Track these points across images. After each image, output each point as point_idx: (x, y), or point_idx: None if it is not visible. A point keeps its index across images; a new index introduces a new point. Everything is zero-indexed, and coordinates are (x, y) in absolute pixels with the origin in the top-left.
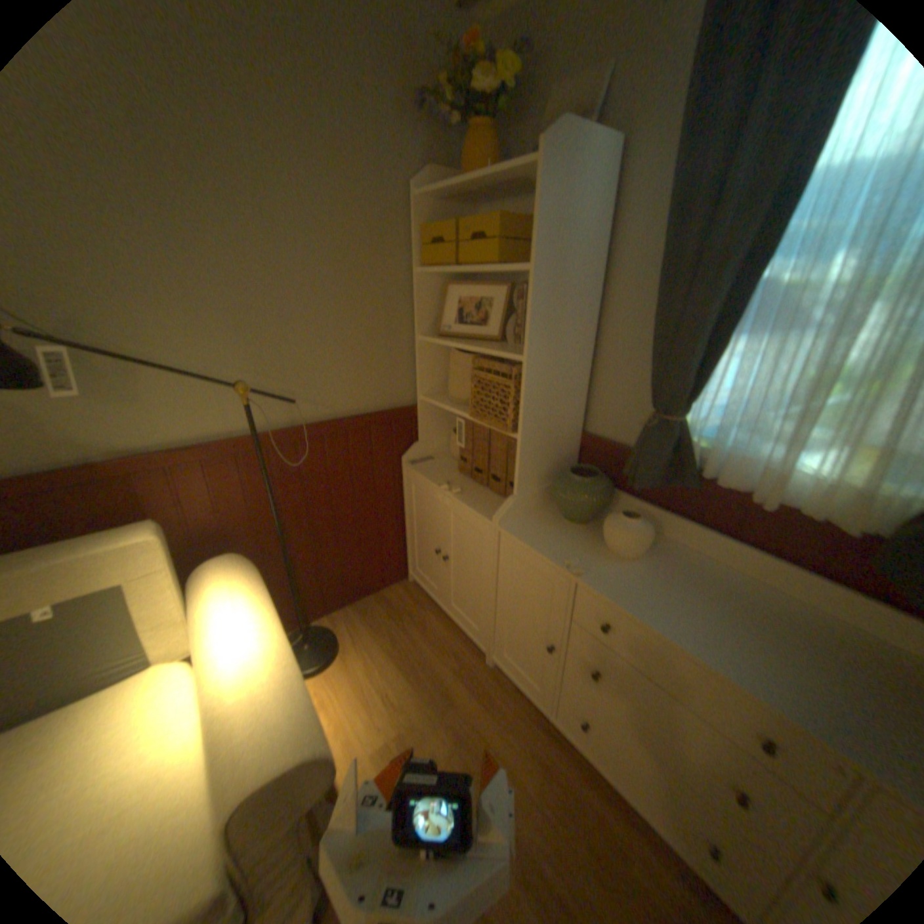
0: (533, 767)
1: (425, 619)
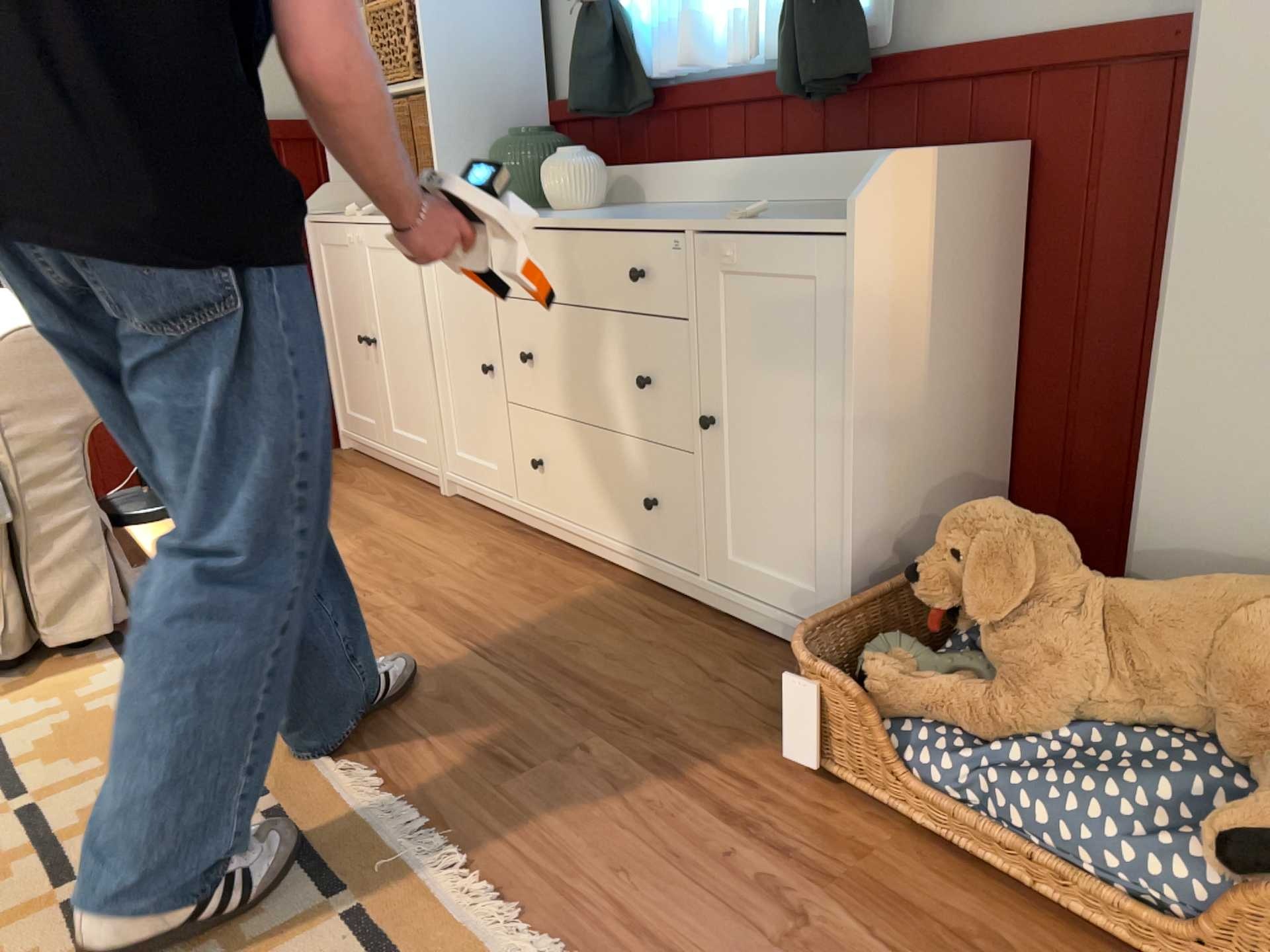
0: (470, 551)
1: (355, 475)
